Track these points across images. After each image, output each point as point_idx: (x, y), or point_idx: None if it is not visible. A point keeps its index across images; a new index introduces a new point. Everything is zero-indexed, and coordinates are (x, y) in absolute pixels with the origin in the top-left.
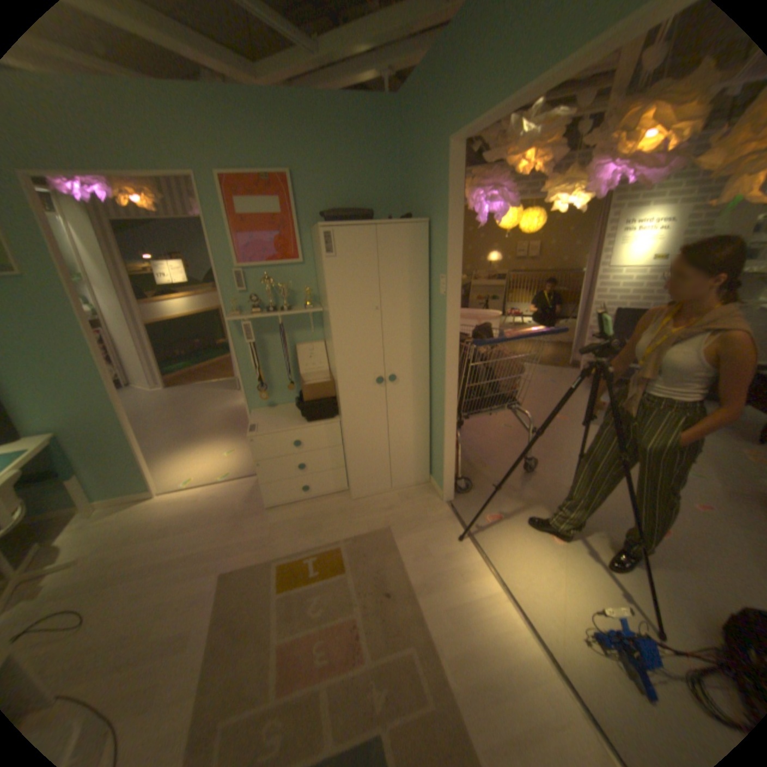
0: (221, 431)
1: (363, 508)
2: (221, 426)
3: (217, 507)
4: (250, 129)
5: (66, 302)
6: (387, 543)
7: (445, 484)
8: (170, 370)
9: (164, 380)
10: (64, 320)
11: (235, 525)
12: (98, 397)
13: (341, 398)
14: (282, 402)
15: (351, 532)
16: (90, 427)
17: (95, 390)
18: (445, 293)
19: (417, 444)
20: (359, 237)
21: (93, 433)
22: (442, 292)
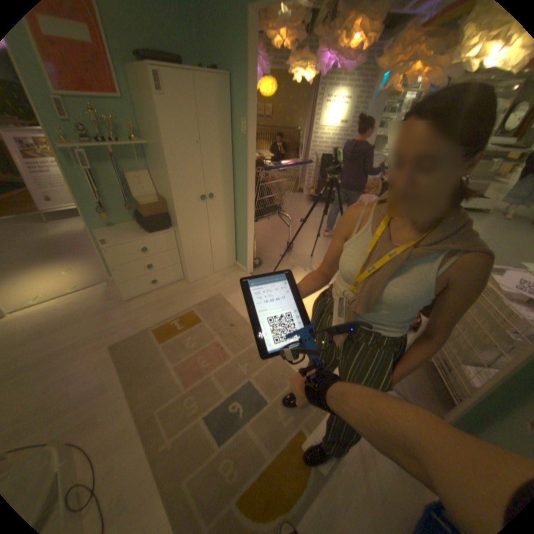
0: (47, 255)
1: (198, 286)
2: (44, 252)
3: (78, 308)
4: None
5: None
6: (221, 301)
7: (248, 262)
8: None
9: None
10: None
11: (103, 316)
12: None
13: (176, 211)
14: (118, 221)
15: (195, 300)
16: None
17: None
18: (245, 132)
19: (227, 241)
20: (180, 79)
21: None
22: (243, 131)
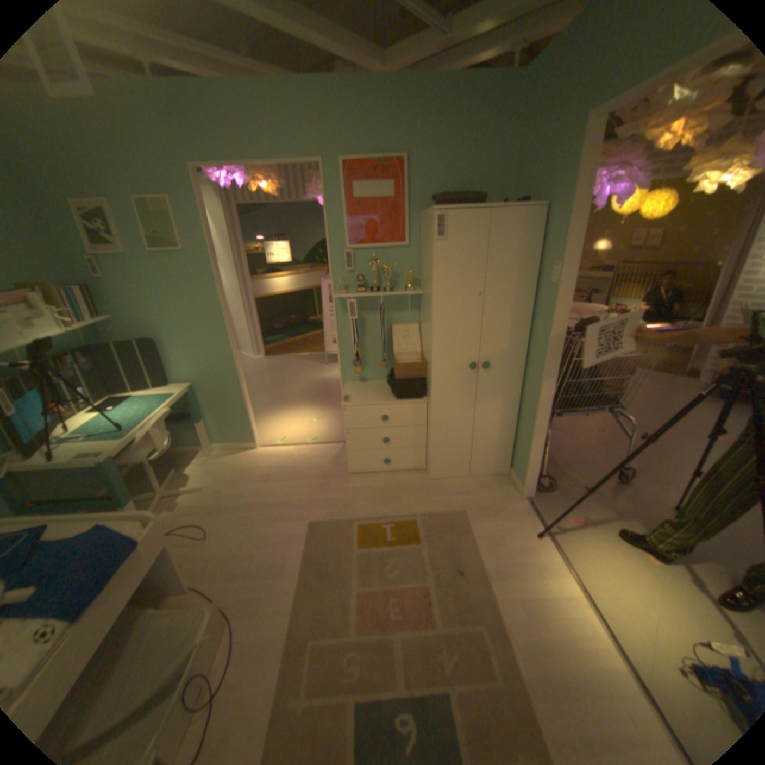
0: (312, 398)
1: (440, 488)
2: (312, 394)
3: (308, 464)
4: (376, 114)
5: (211, 273)
6: (462, 525)
7: (528, 478)
8: (270, 340)
9: (265, 349)
10: (208, 288)
11: (323, 482)
12: (225, 355)
13: (432, 379)
14: (373, 378)
15: (427, 508)
16: (217, 380)
17: (224, 349)
18: (557, 280)
19: (502, 435)
20: (472, 220)
21: (219, 386)
22: (554, 279)
